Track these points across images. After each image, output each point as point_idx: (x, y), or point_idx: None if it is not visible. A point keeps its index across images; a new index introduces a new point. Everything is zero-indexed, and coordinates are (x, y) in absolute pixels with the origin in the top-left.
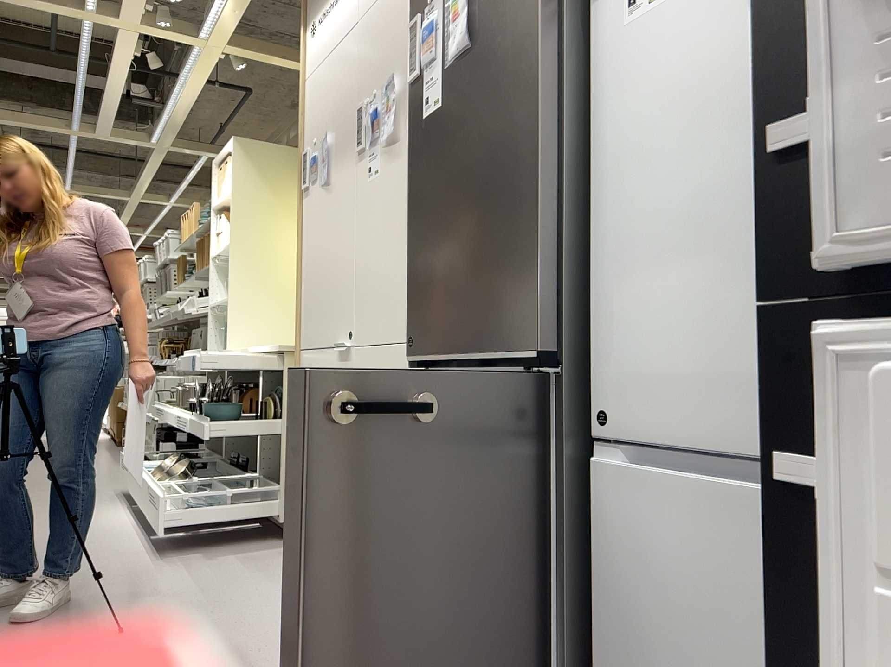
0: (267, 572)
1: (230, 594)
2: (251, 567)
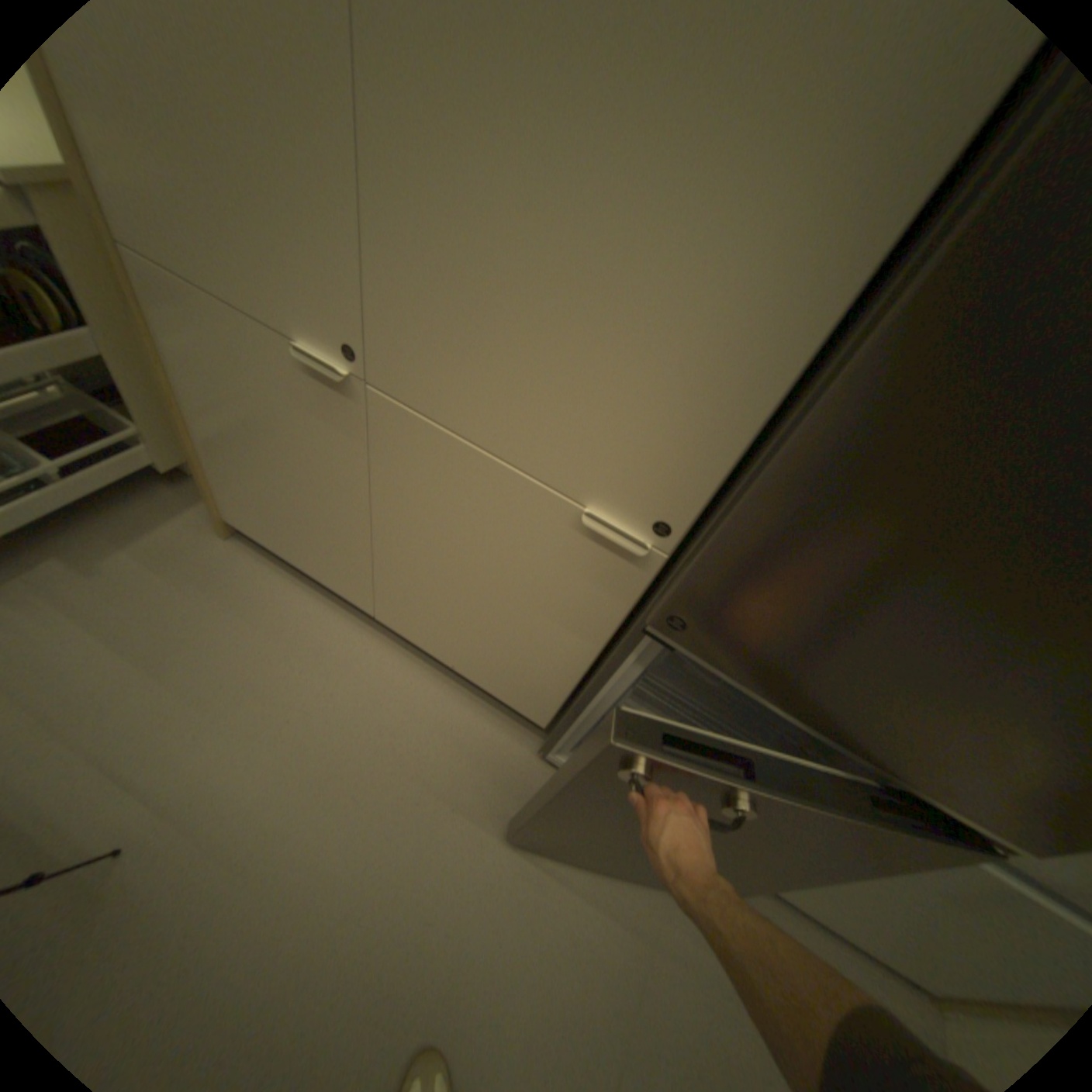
0: (215, 586)
1: (205, 668)
2: (180, 579)
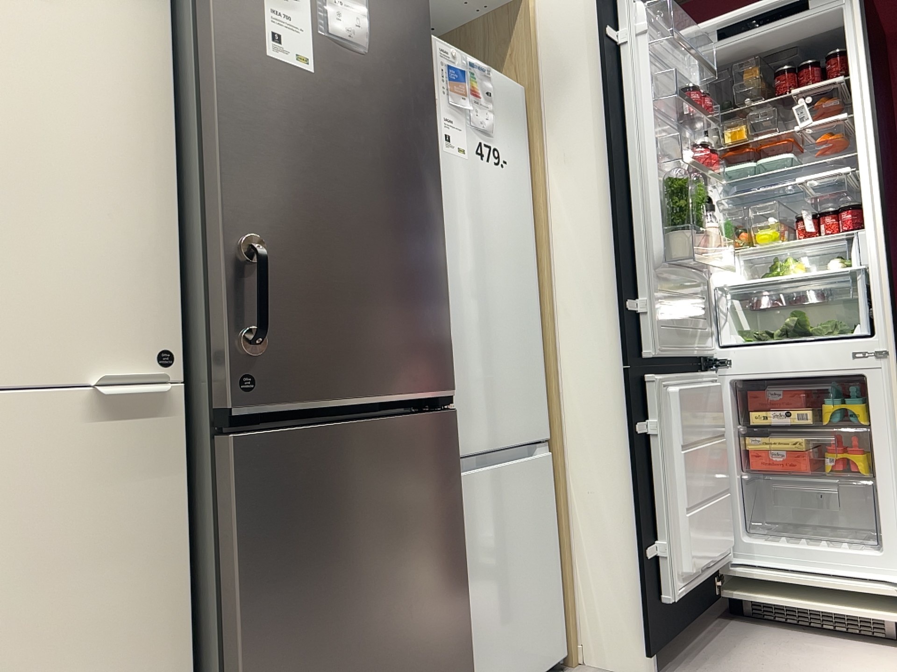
0: None
1: None
2: None
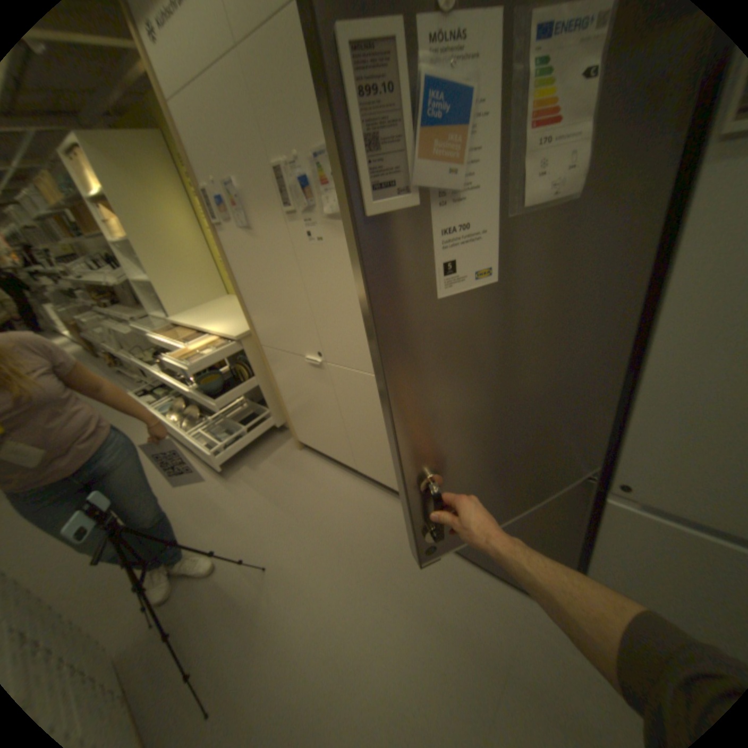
0: (295, 468)
1: (292, 500)
2: (283, 468)
